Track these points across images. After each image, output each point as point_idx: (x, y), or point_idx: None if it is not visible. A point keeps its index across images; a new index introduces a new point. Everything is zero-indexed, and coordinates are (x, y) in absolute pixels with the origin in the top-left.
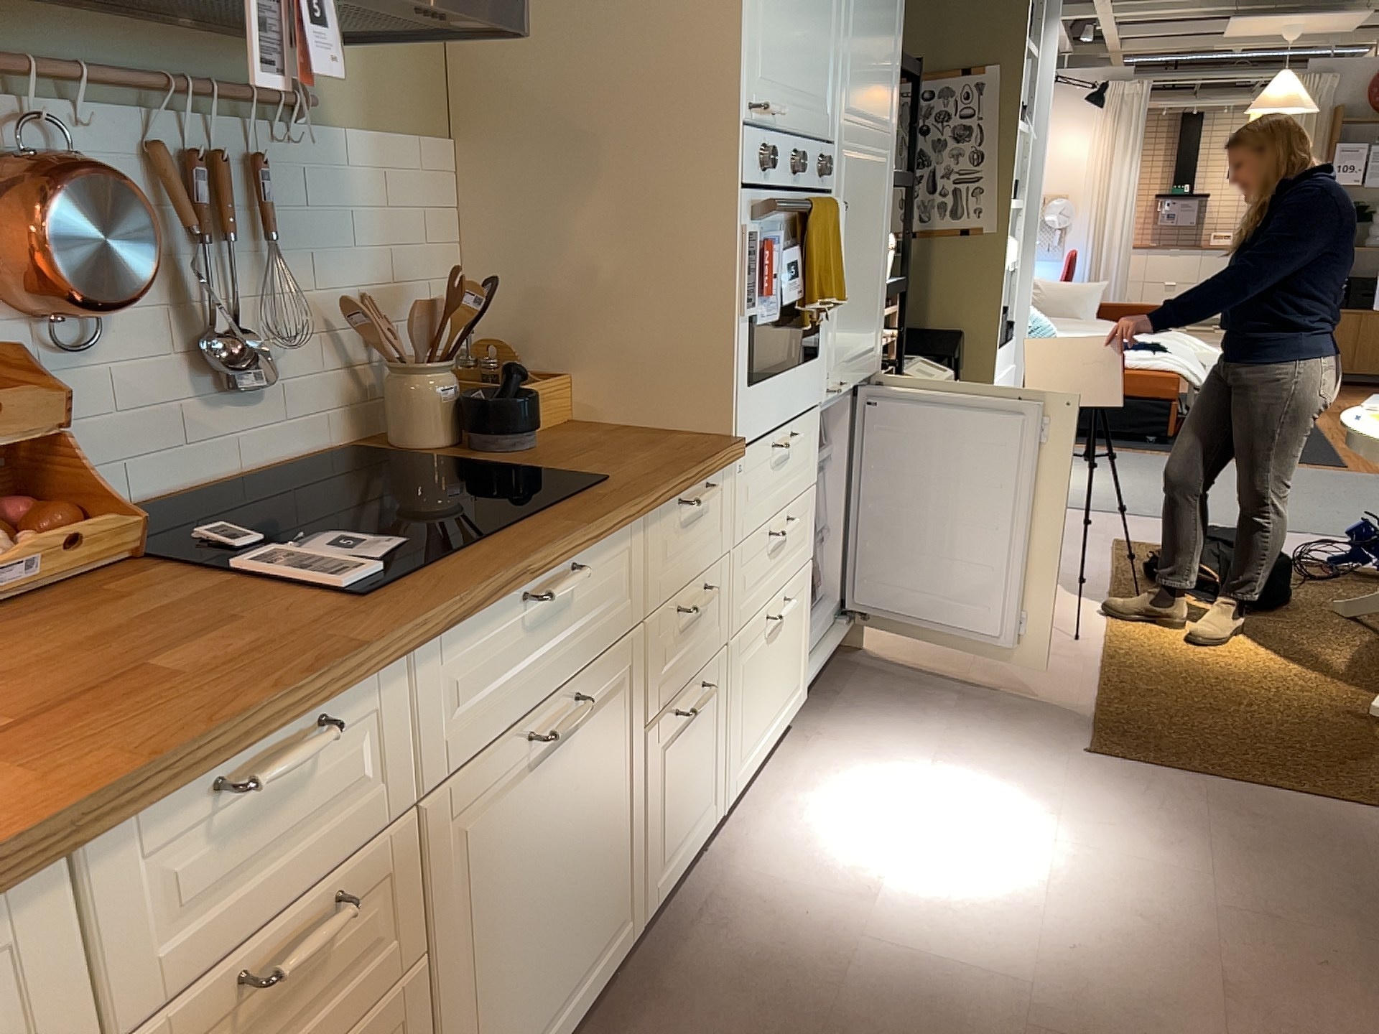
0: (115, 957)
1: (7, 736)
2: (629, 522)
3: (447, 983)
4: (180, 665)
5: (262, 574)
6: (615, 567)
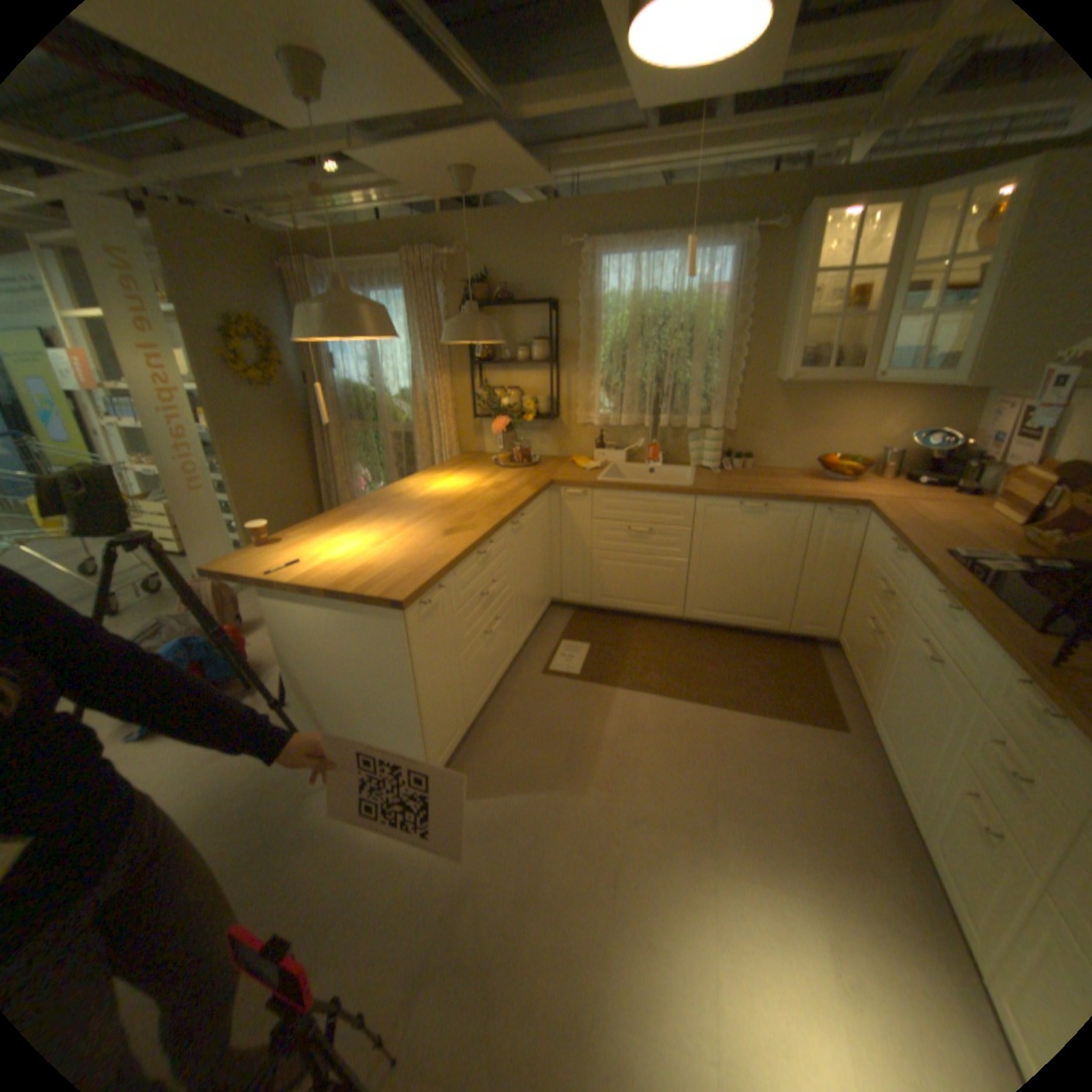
0: (883, 551)
1: (925, 522)
2: (980, 626)
3: (893, 665)
4: (936, 534)
5: (991, 553)
6: (980, 646)
